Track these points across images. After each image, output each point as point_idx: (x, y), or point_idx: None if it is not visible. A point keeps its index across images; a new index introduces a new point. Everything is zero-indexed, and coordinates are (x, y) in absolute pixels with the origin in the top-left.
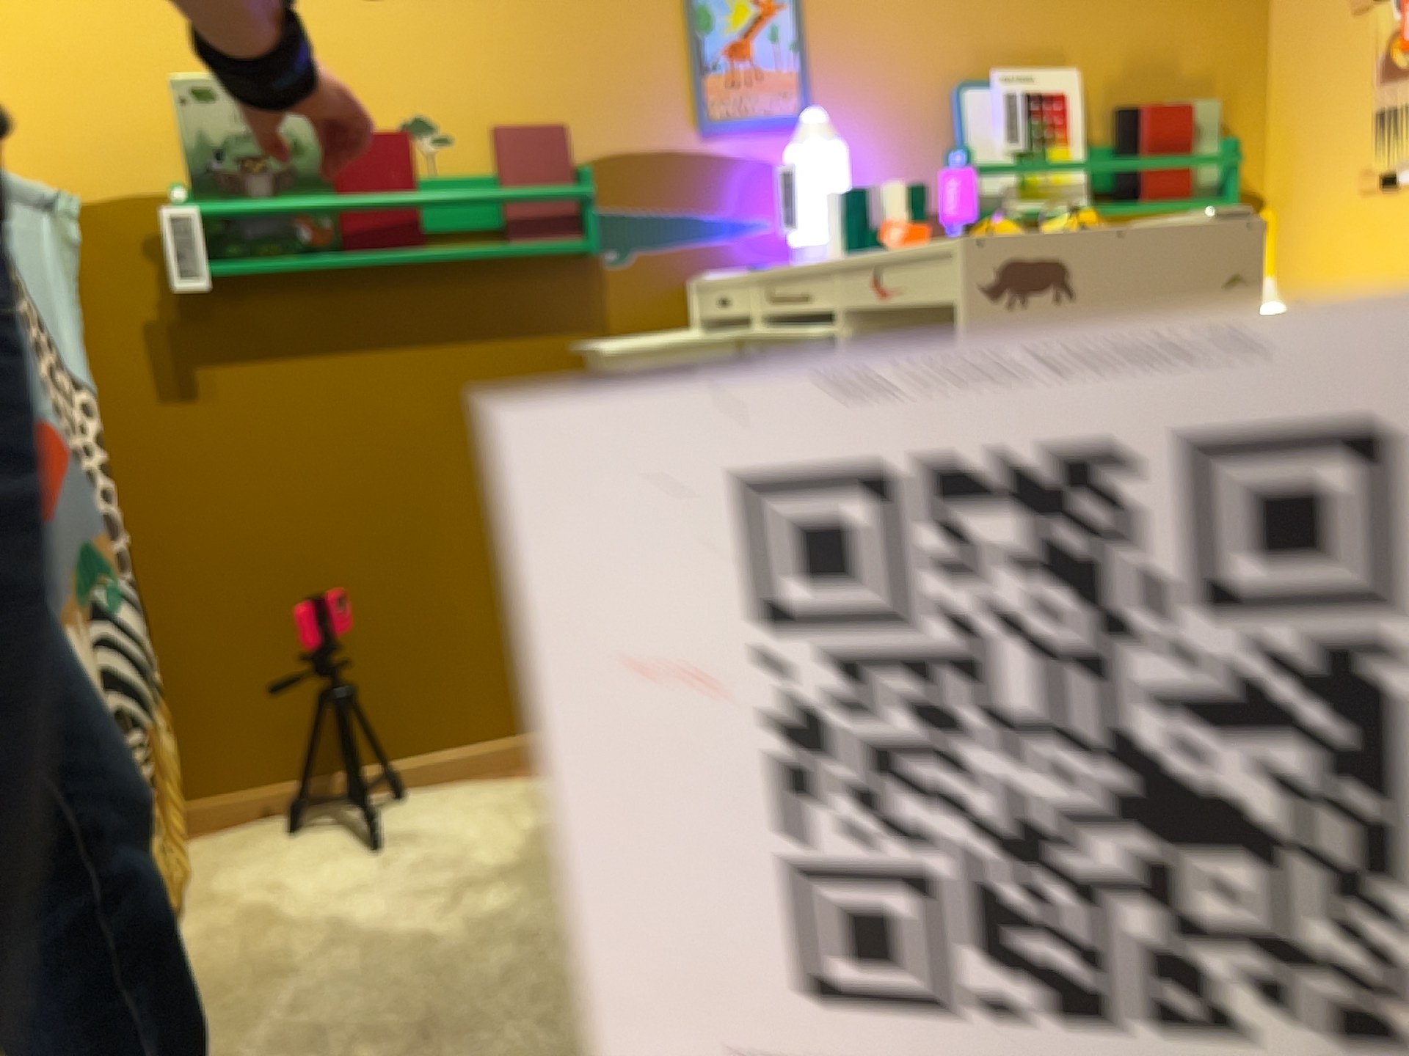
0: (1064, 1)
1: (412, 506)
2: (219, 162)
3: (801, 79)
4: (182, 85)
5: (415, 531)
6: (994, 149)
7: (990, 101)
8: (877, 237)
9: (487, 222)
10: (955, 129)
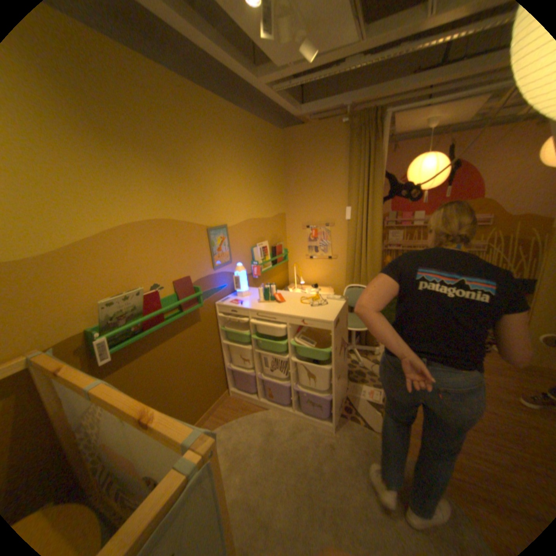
0: (263, 228)
1: (162, 387)
2: (111, 321)
3: (229, 253)
4: (103, 304)
5: (164, 393)
6: (258, 259)
7: (257, 250)
8: (269, 295)
9: (174, 306)
10: (251, 256)
